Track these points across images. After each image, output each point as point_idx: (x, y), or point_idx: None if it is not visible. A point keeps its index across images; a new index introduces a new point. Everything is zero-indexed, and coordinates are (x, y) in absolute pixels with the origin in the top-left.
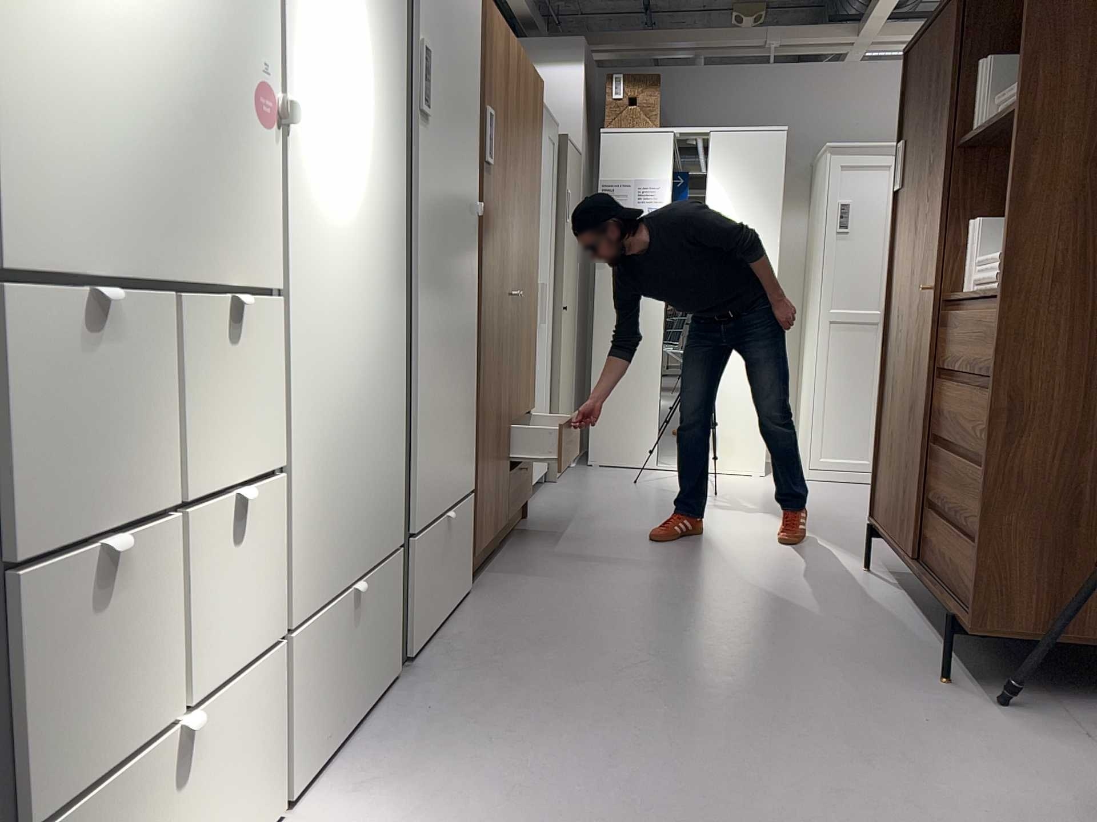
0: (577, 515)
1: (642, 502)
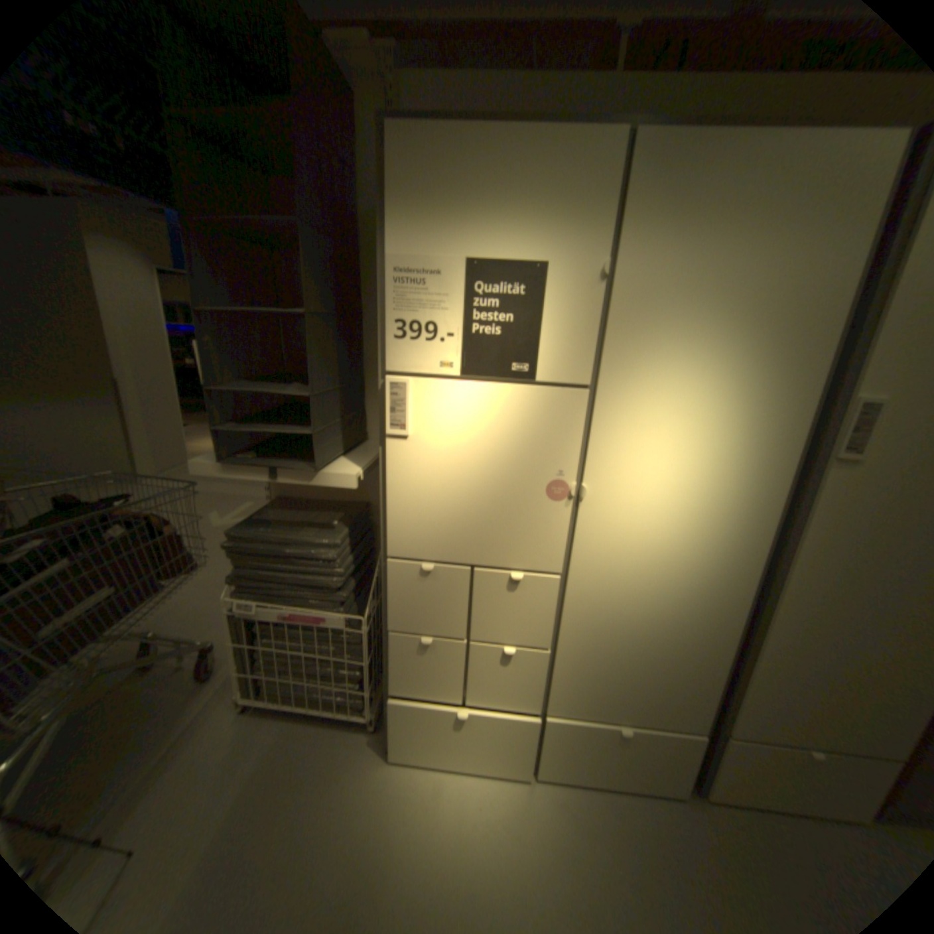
0: None
1: None
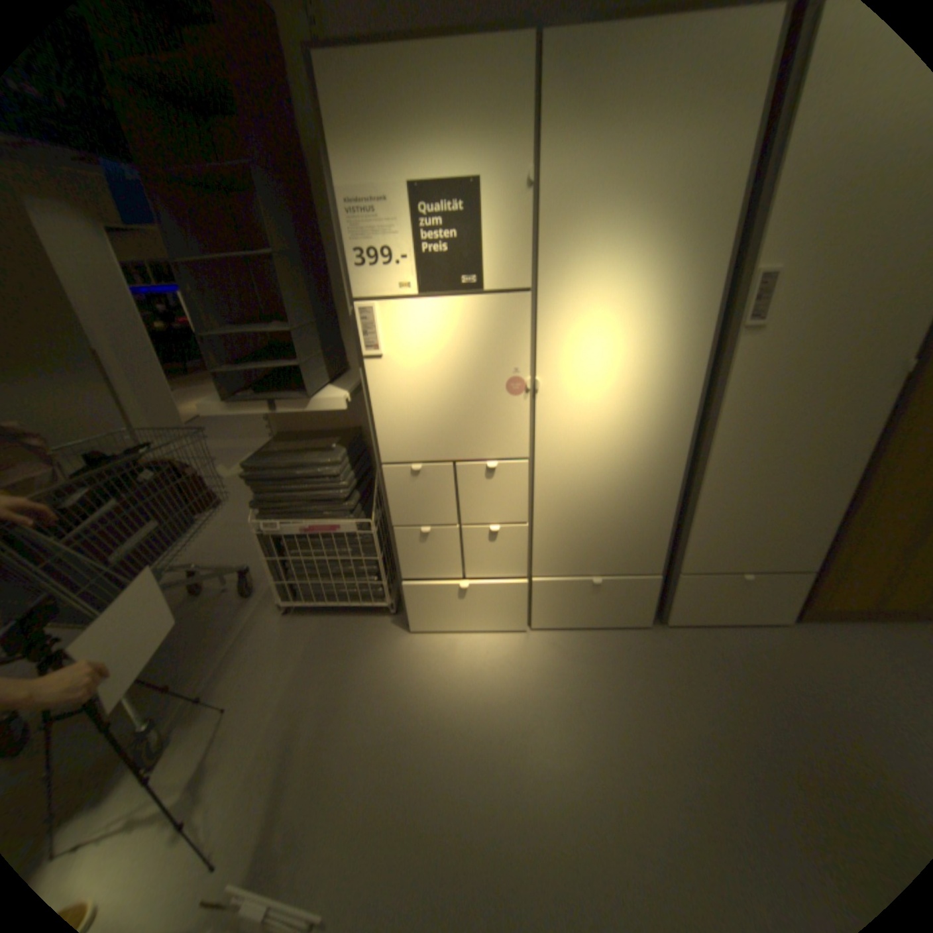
0: None
1: None
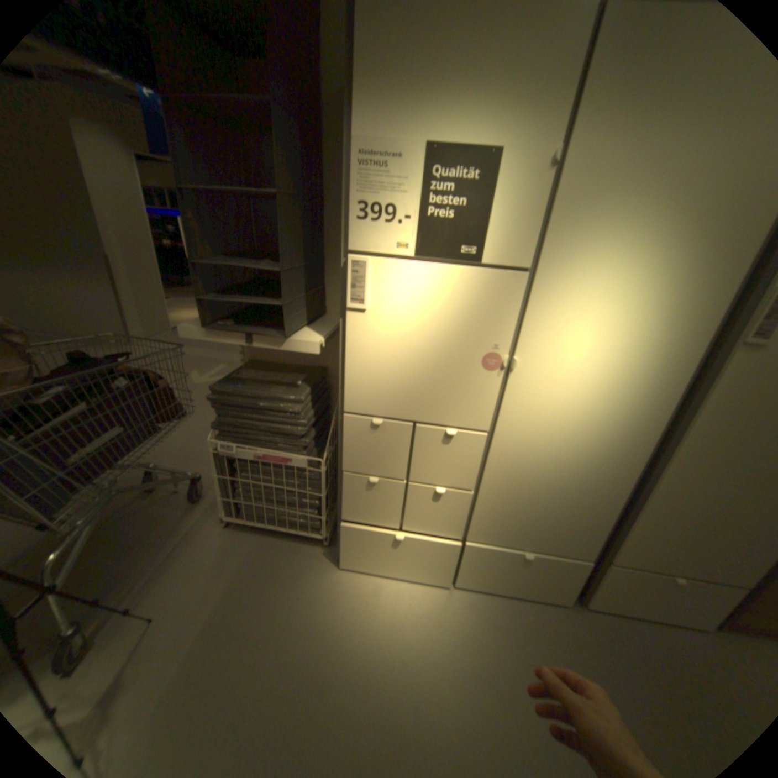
0: None
1: None
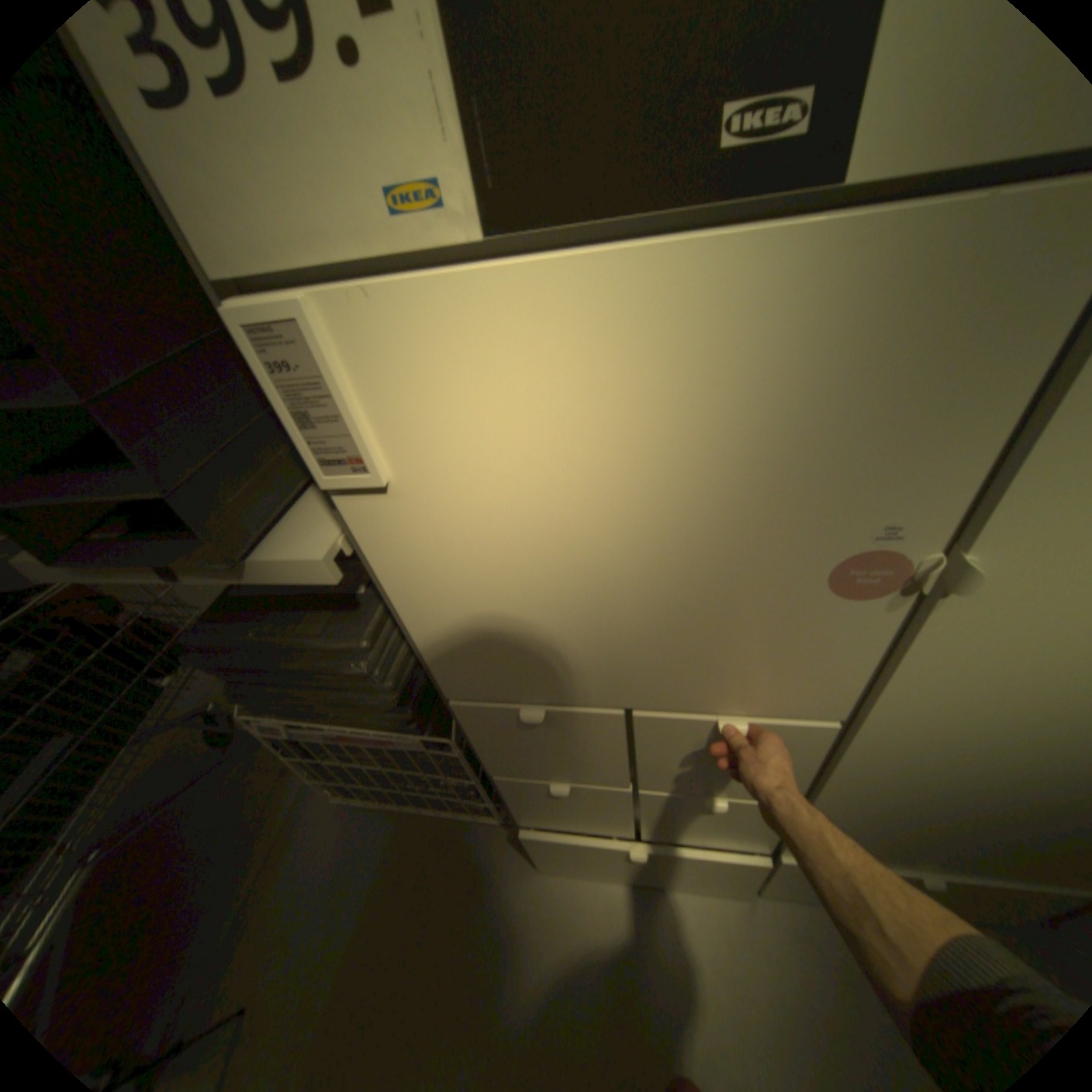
0: None
1: None
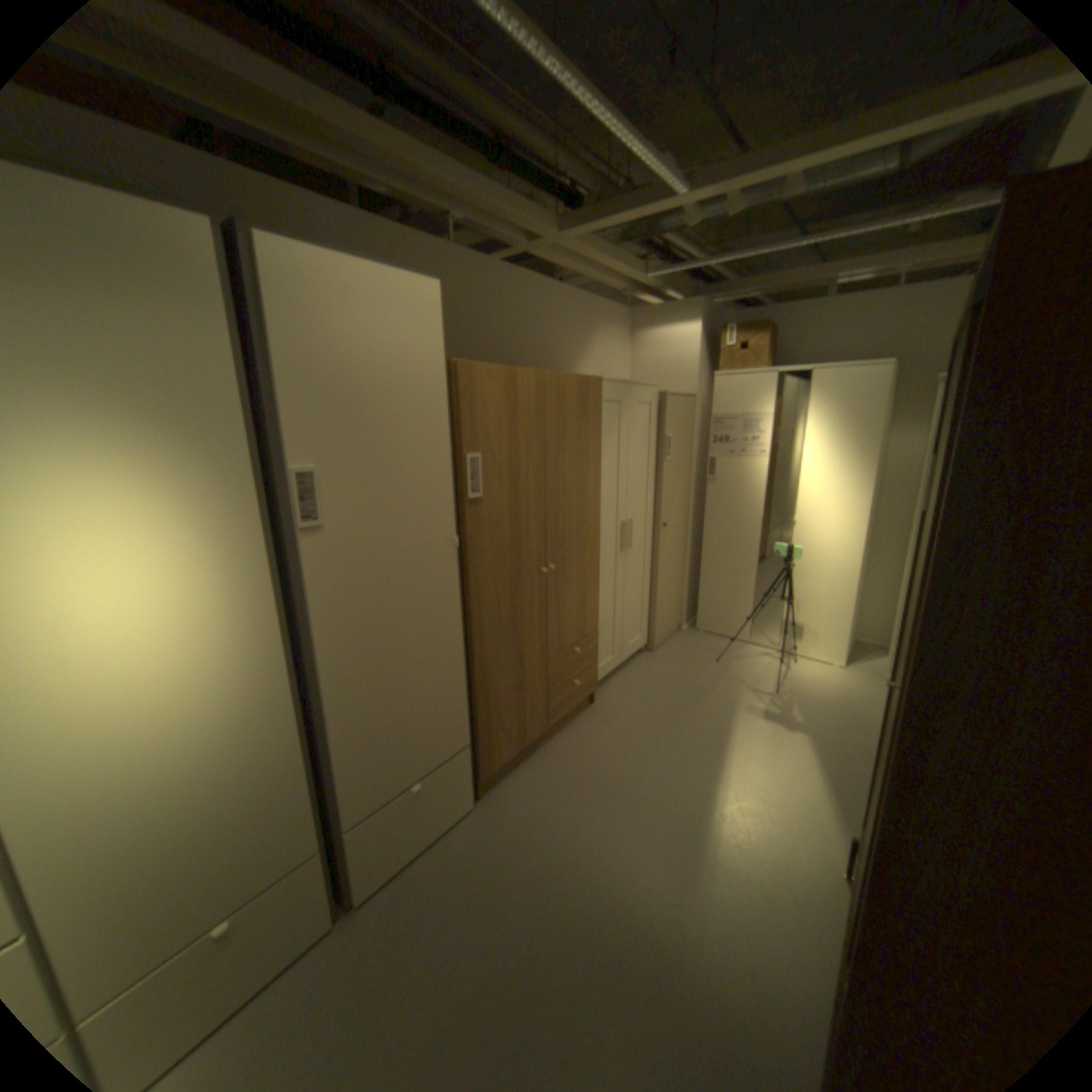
0: (637, 704)
1: (703, 693)
